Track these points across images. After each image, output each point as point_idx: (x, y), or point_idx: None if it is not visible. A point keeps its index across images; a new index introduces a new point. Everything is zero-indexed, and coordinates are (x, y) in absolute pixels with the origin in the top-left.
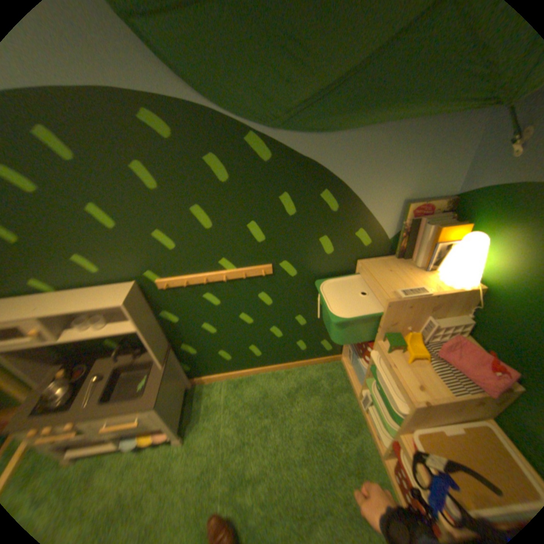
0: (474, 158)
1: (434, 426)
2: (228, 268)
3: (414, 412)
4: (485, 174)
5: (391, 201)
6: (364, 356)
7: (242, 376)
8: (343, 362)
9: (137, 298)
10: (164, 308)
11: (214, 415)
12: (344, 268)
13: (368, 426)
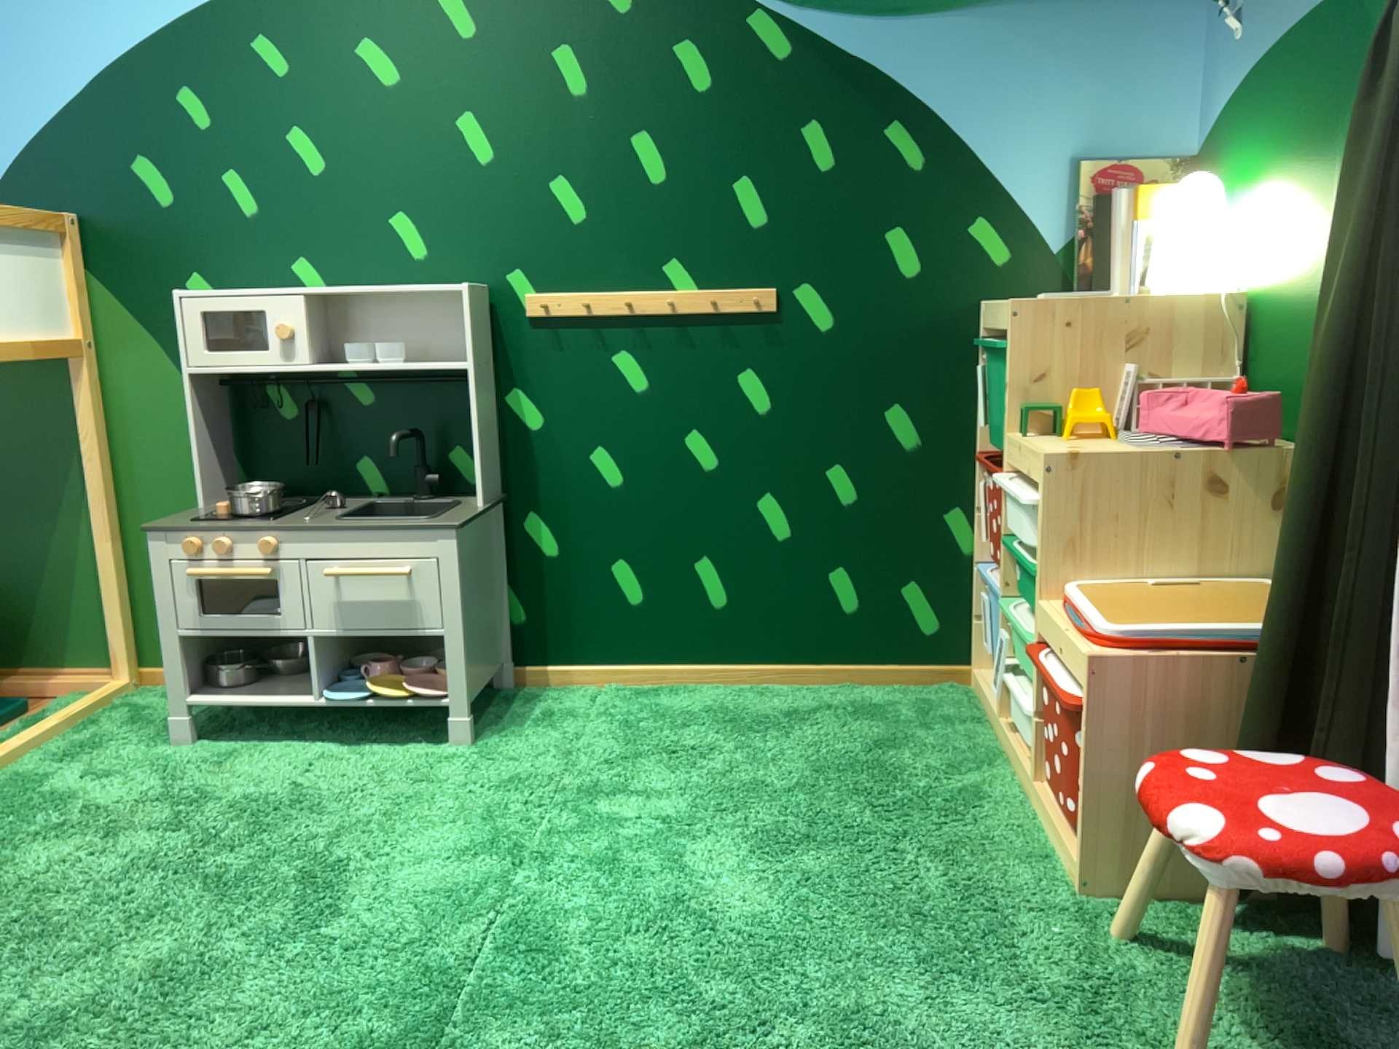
0: (1196, 76)
1: (1120, 564)
2: (680, 284)
3: (1046, 476)
4: (1213, 94)
5: (1036, 156)
6: (1000, 543)
7: (660, 683)
8: (974, 683)
9: (480, 317)
10: (519, 376)
11: (567, 724)
12: (950, 323)
13: (1012, 761)
